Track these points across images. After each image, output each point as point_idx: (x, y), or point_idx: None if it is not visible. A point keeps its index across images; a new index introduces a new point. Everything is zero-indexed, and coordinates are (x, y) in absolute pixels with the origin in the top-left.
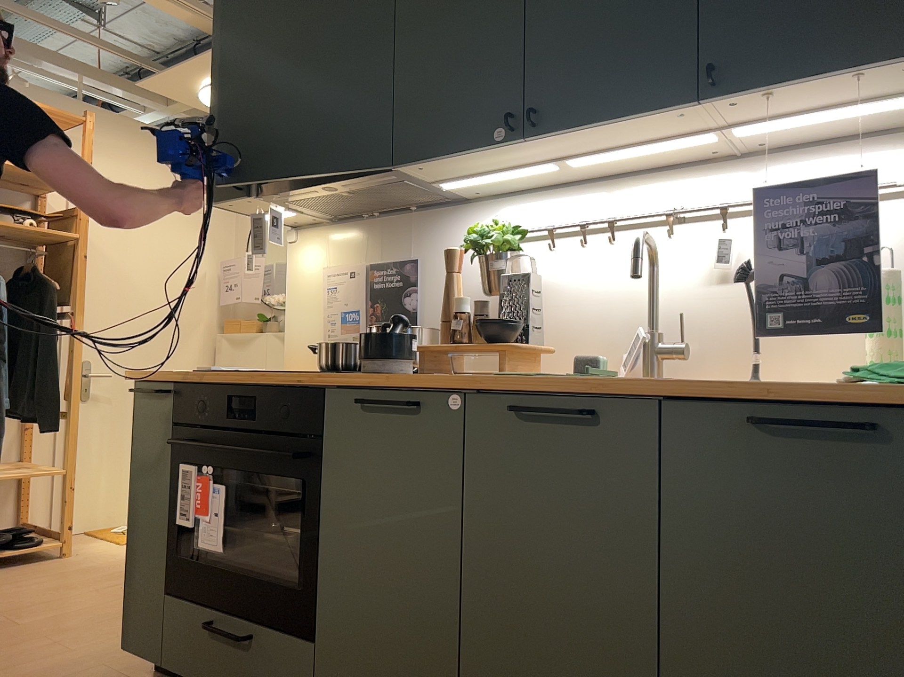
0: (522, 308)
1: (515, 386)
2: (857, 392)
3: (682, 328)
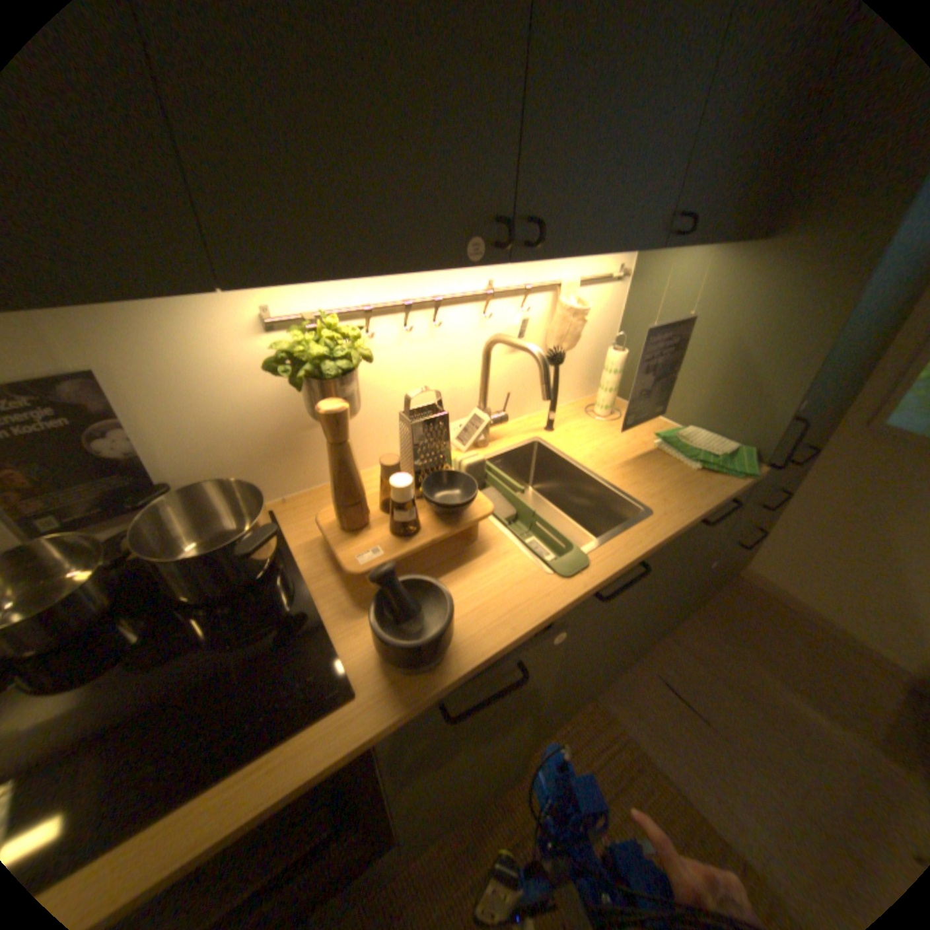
0: (439, 453)
1: (604, 584)
2: (741, 493)
3: (507, 403)
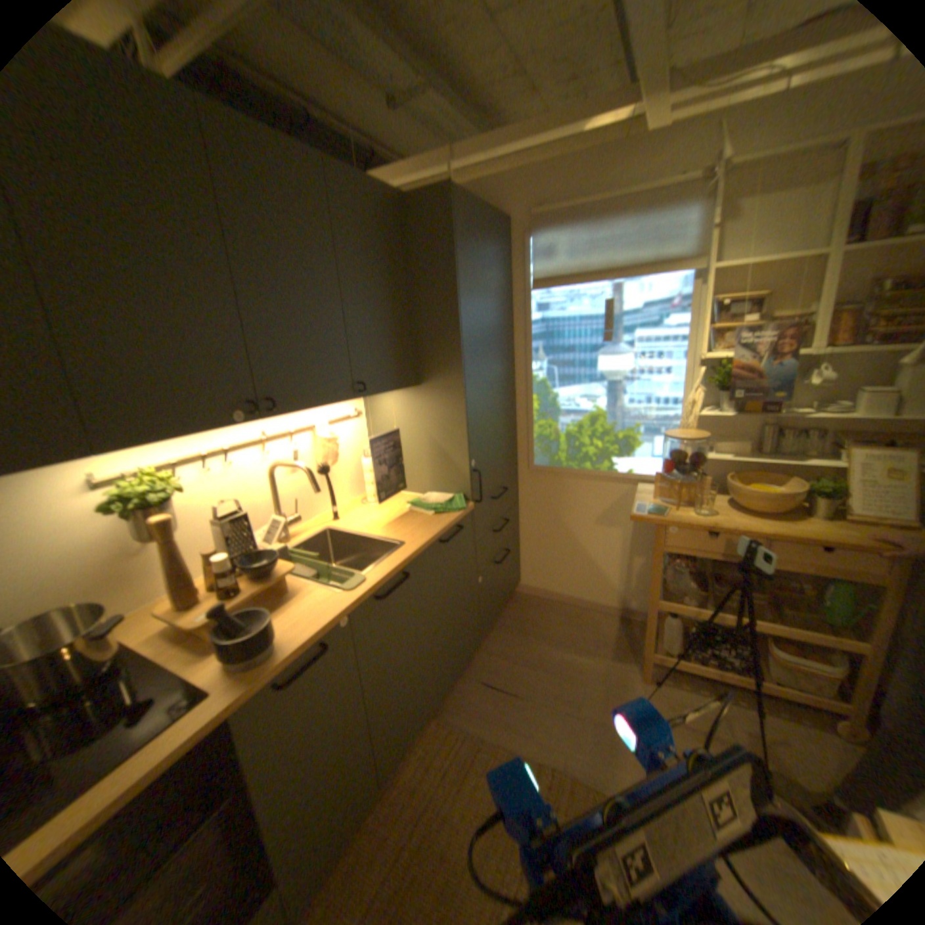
0: (246, 542)
1: (376, 587)
2: (457, 520)
3: (297, 508)
